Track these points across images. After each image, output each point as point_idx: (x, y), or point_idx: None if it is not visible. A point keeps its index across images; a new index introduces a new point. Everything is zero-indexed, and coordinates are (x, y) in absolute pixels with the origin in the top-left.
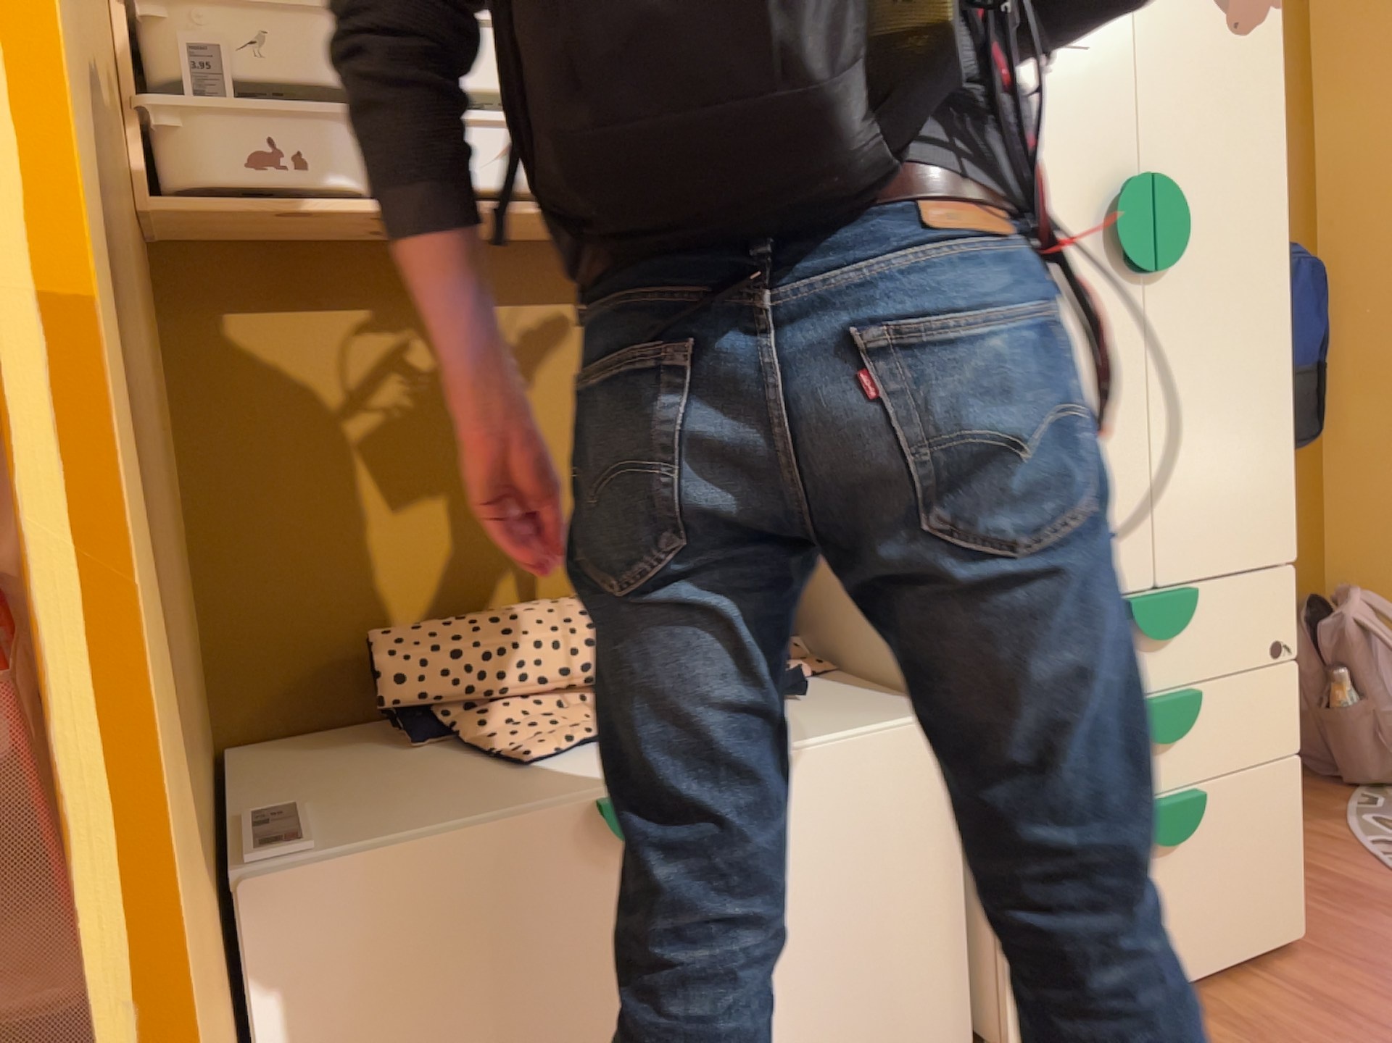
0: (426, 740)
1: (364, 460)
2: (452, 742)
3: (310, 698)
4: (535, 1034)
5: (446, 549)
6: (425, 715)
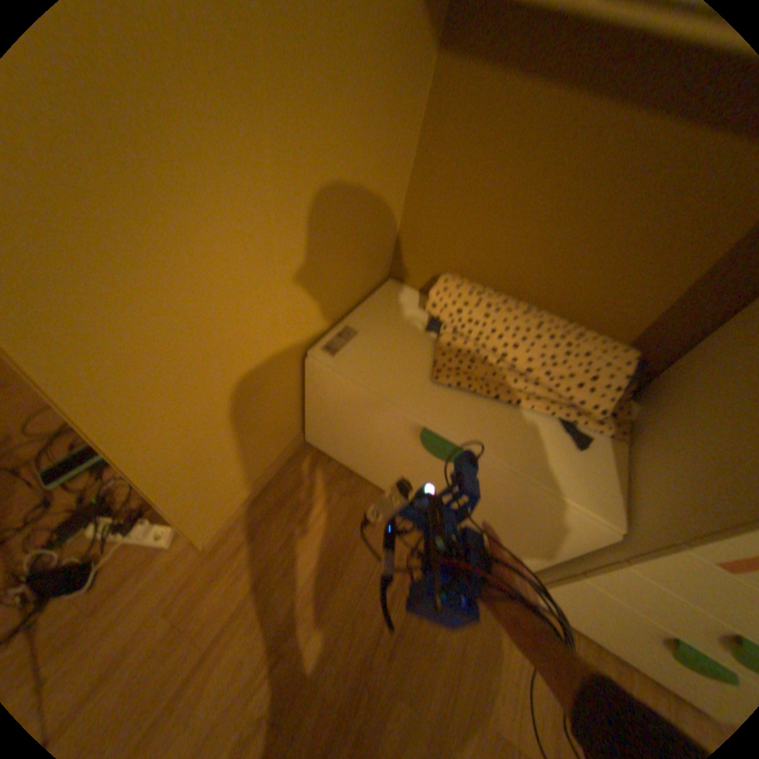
0: (433, 330)
1: (496, 185)
2: (437, 339)
3: (424, 277)
4: (378, 449)
5: (508, 251)
6: (439, 321)
